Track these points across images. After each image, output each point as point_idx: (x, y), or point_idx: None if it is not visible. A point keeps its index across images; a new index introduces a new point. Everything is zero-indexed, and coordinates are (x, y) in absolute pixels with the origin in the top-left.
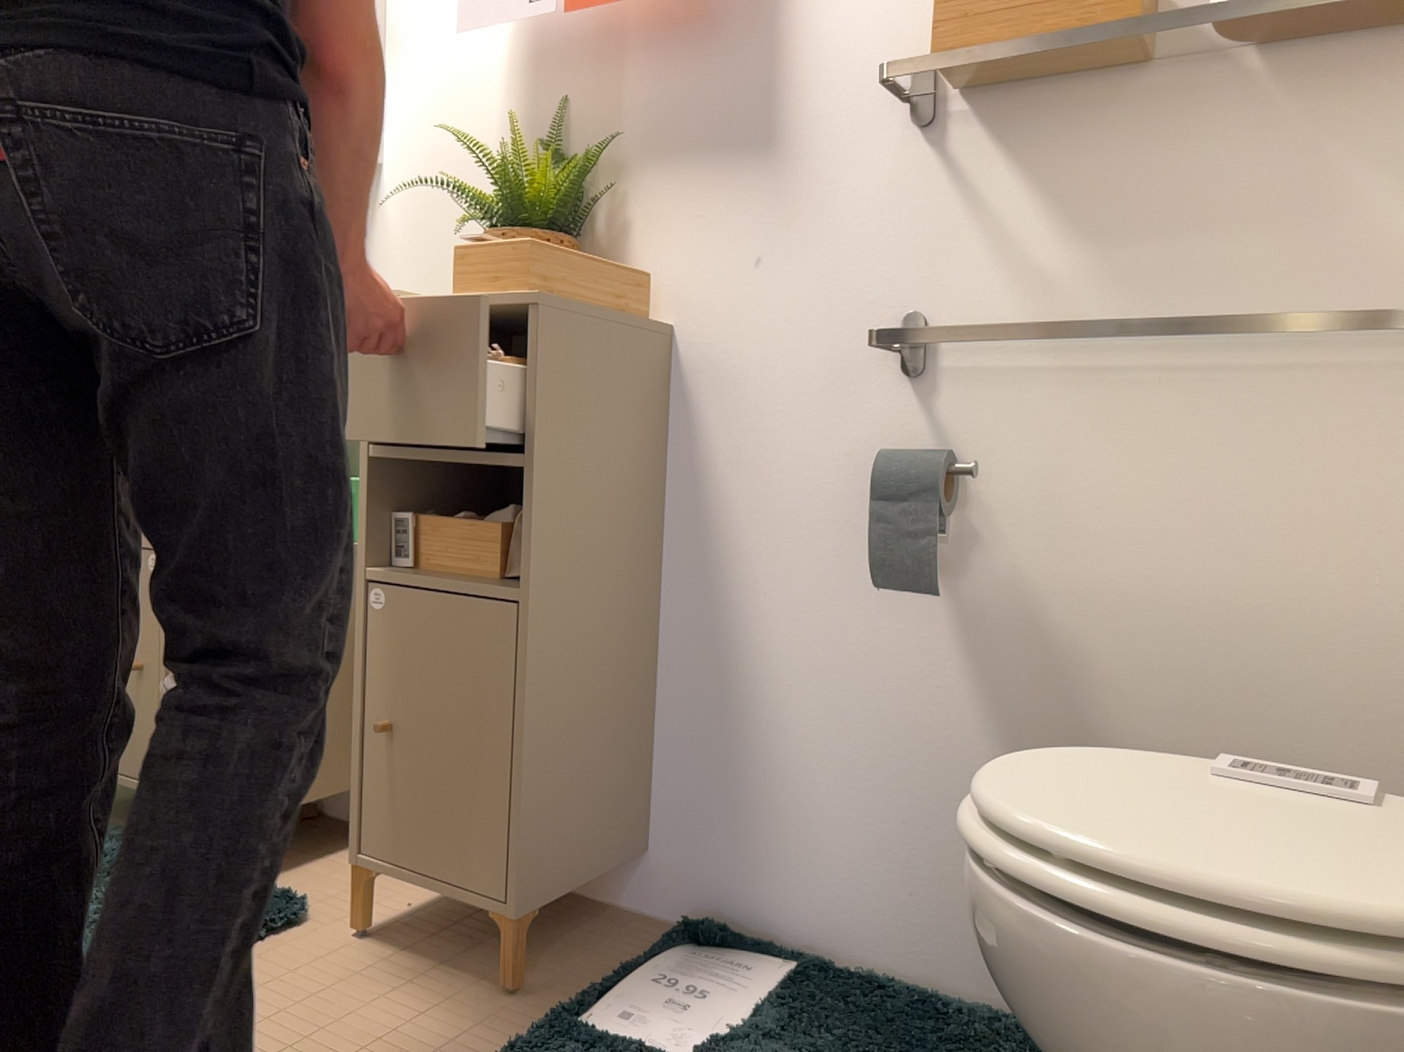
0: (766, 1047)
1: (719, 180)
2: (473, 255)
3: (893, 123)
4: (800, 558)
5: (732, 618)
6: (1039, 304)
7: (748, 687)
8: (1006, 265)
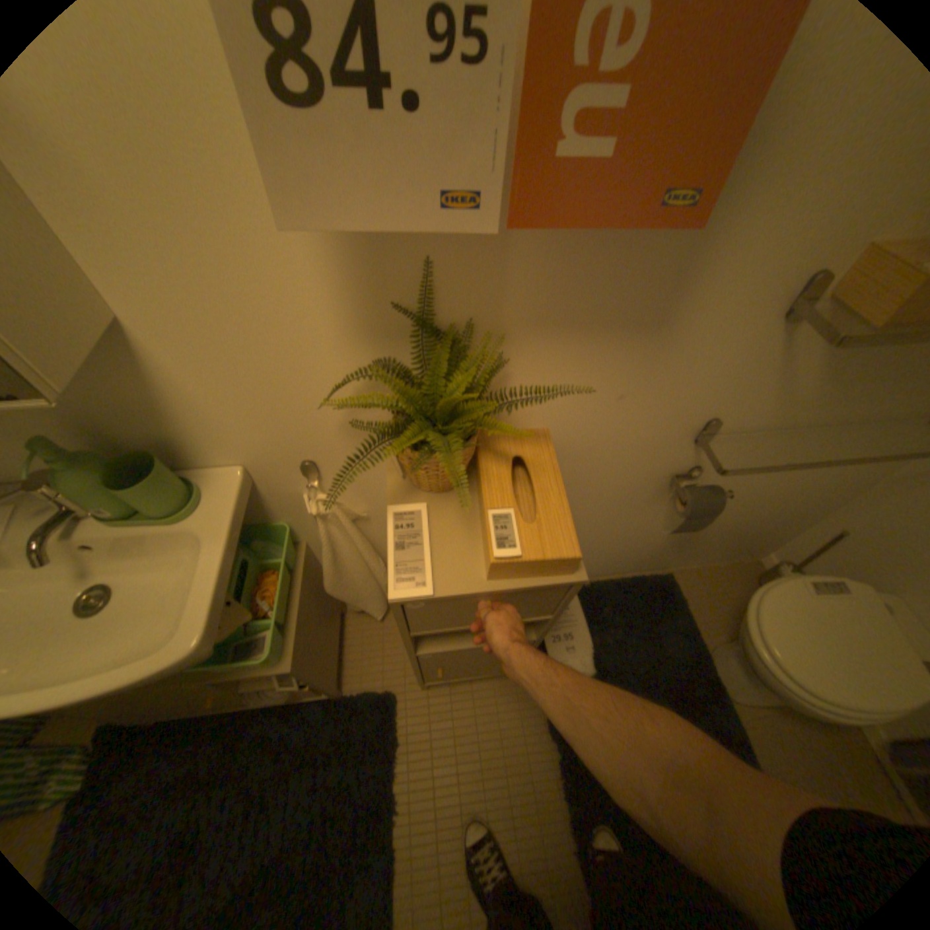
0: (610, 651)
1: (605, 344)
2: (514, 562)
3: (772, 310)
4: (601, 505)
5: None
6: (786, 409)
7: None
8: (782, 393)
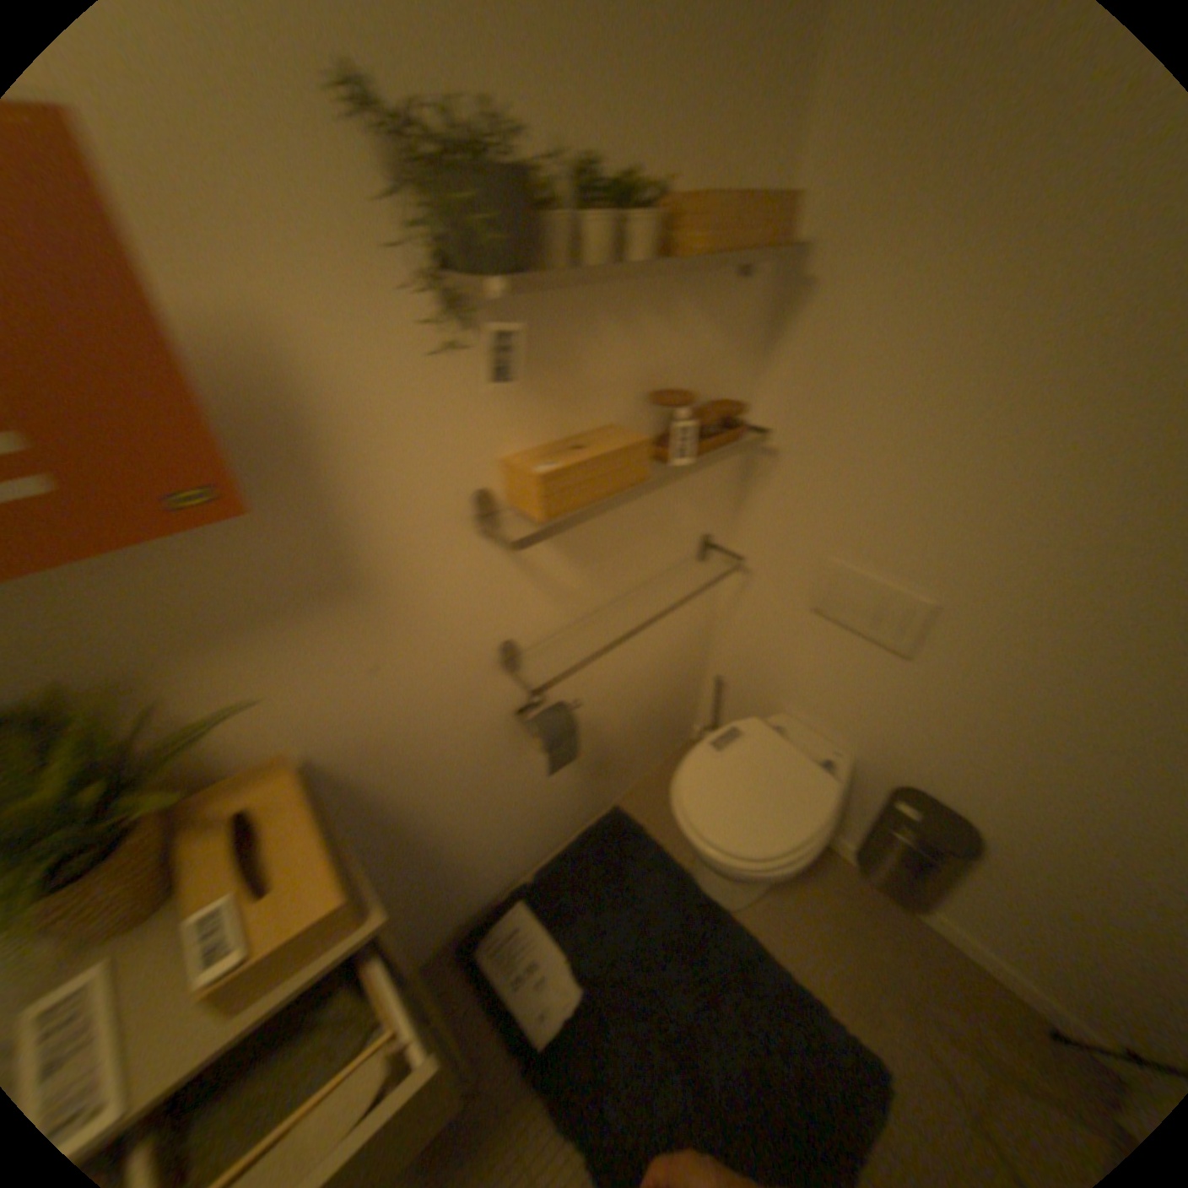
0: (586, 950)
1: (305, 628)
2: (248, 968)
3: (469, 534)
4: (465, 785)
5: (429, 840)
6: (570, 603)
7: (449, 852)
8: (553, 592)
